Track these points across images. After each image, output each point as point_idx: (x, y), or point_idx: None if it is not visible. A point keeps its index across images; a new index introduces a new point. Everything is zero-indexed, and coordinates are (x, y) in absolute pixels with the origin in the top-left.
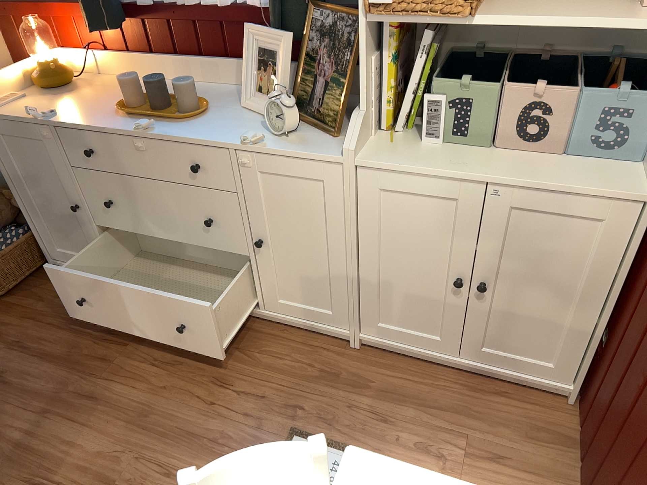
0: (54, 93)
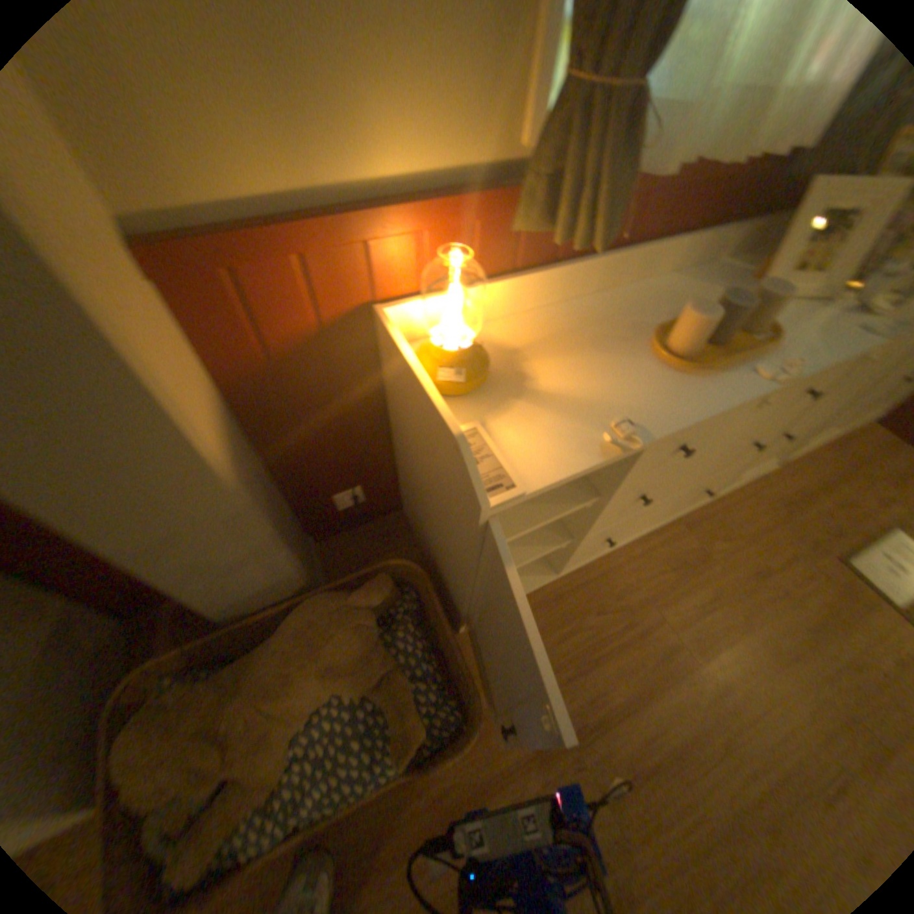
0: (470, 394)
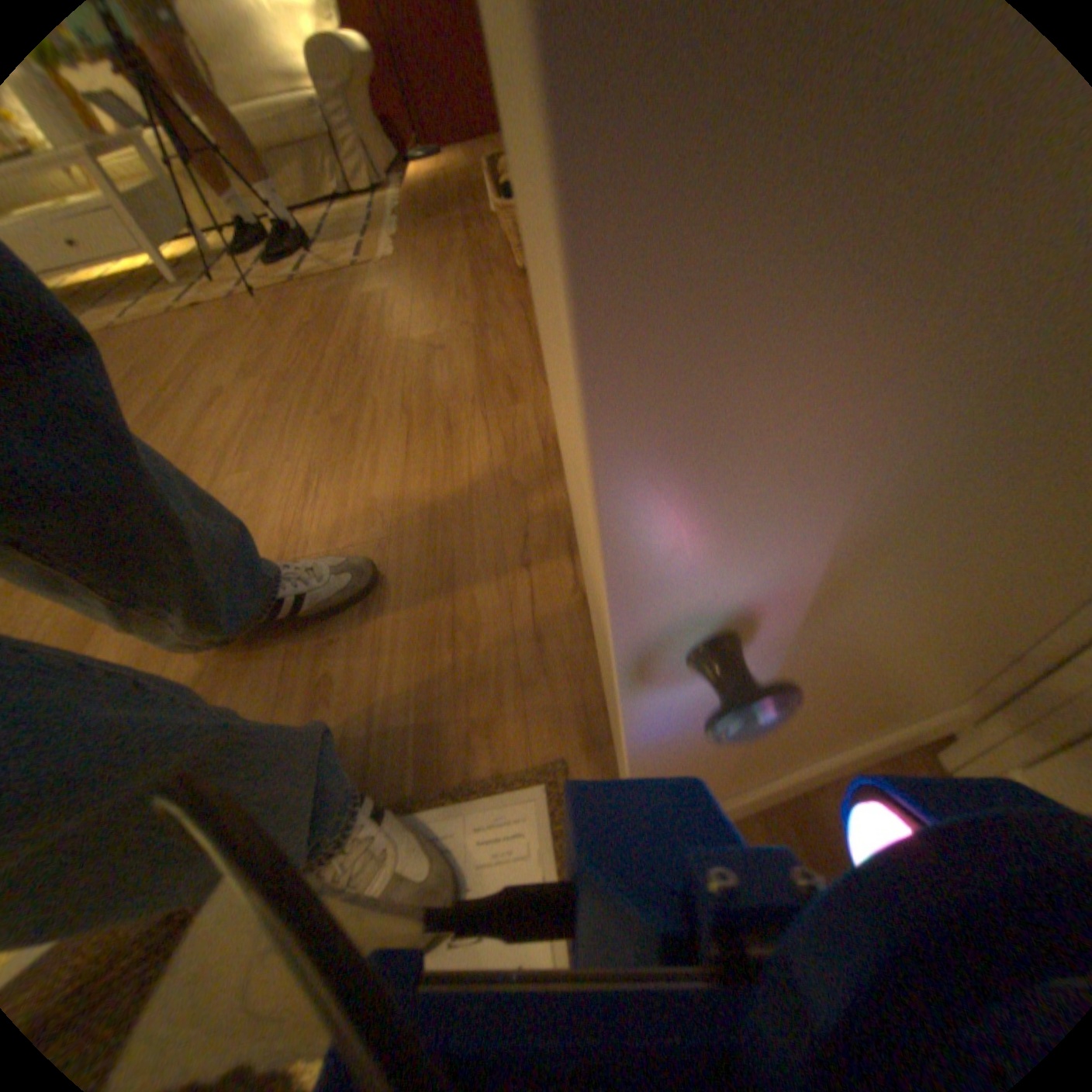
0: None
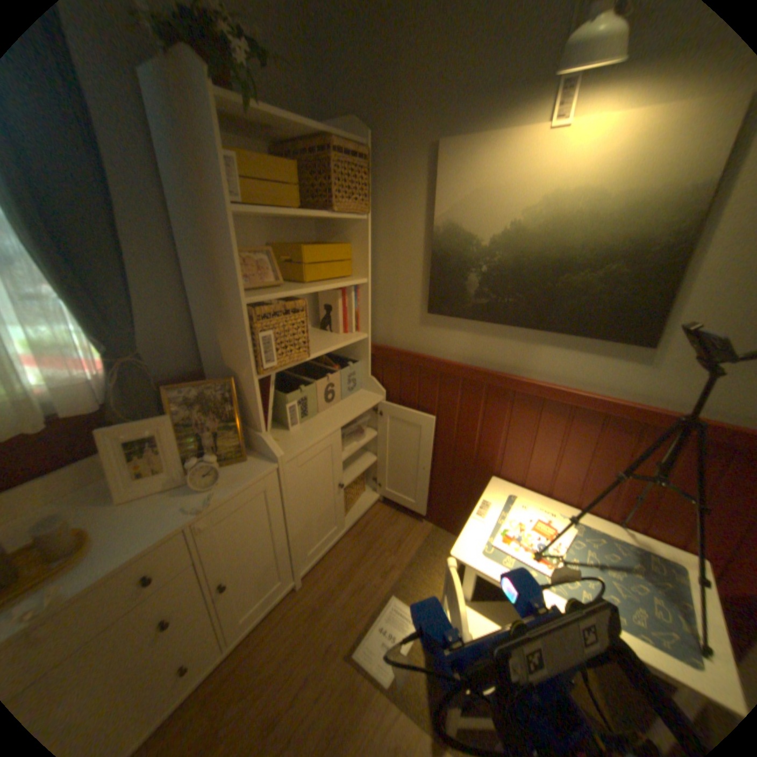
0: None
